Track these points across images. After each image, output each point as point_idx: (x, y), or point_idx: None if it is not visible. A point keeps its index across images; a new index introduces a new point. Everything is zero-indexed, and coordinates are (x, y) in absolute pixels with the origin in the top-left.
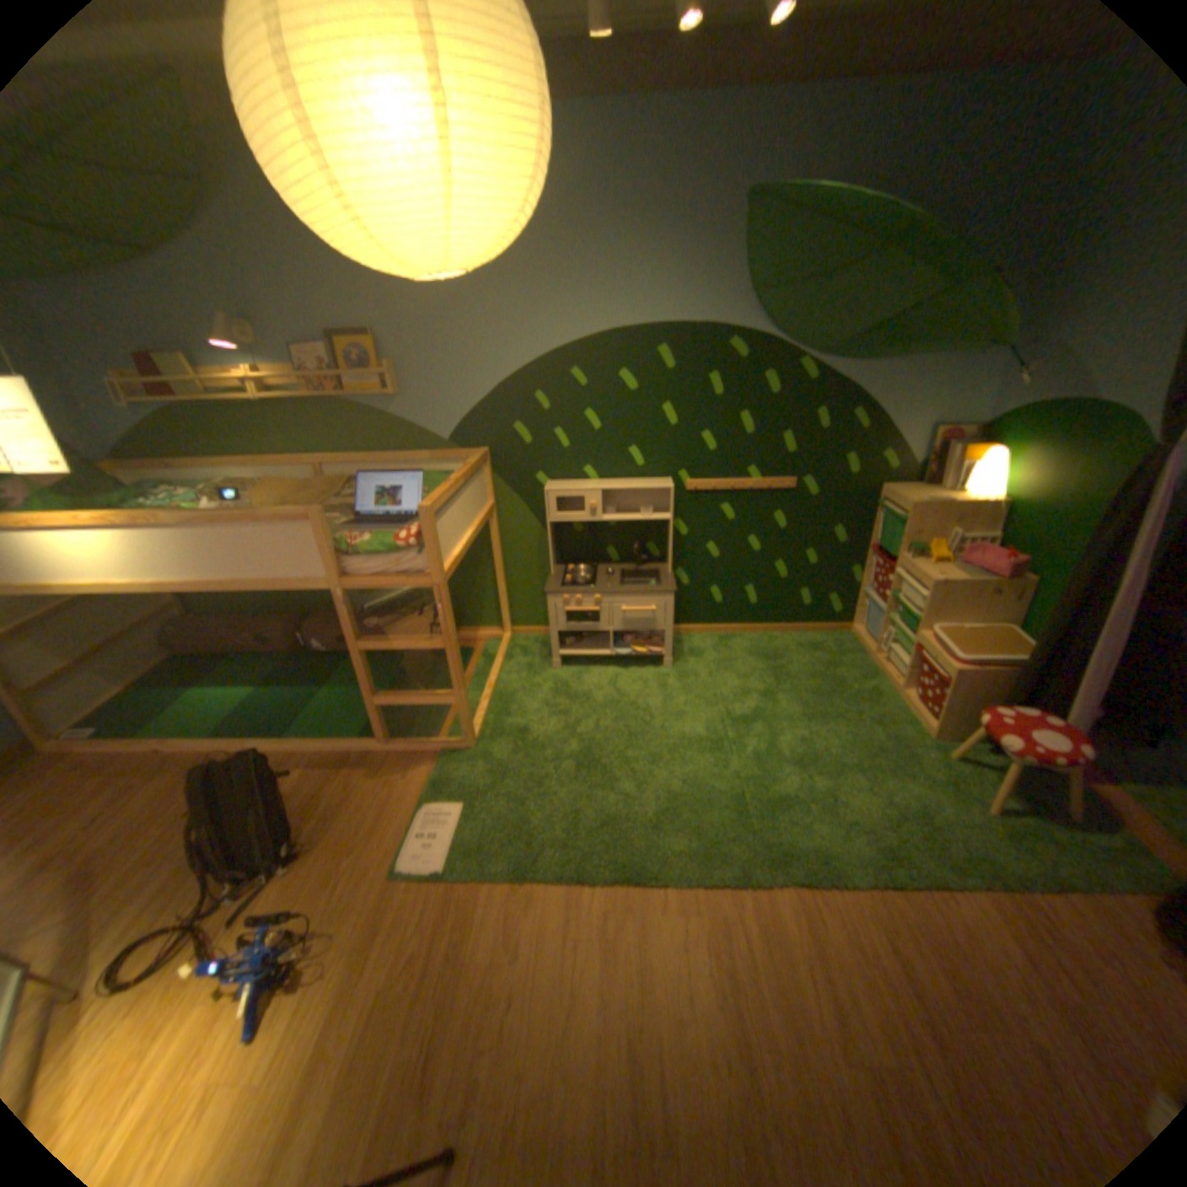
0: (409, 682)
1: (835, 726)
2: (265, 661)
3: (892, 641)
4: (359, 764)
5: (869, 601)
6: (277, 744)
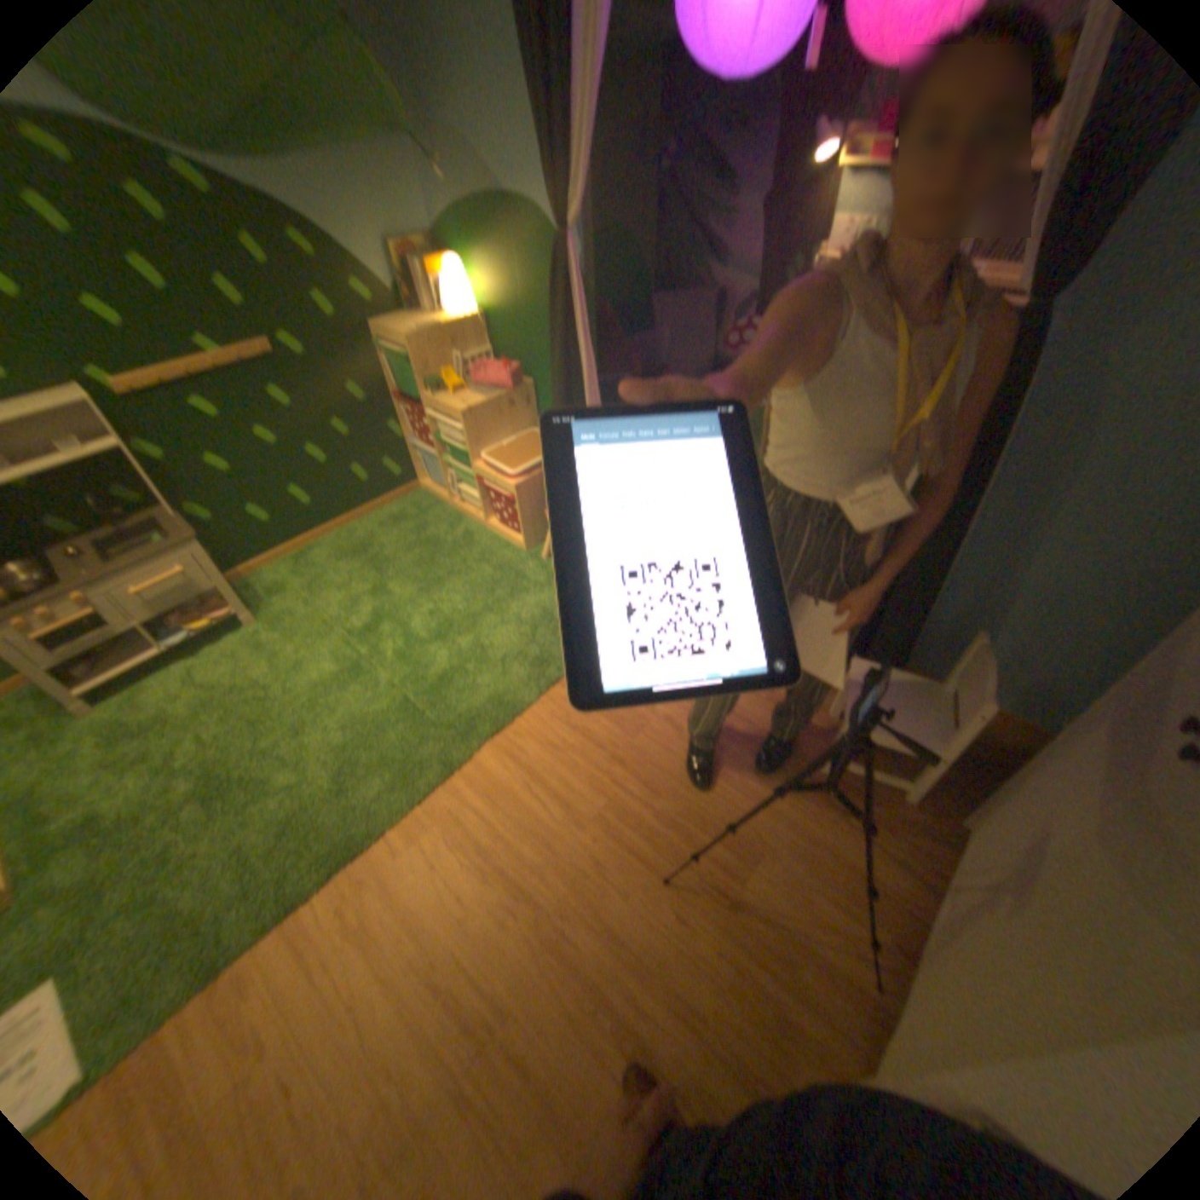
0: None
1: (450, 585)
2: None
3: (457, 484)
4: None
5: (420, 454)
6: None
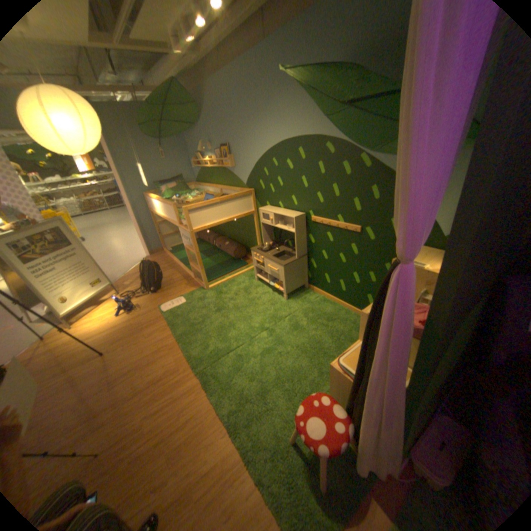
0: (222, 266)
1: (302, 360)
2: (209, 246)
3: None
4: (188, 281)
5: None
6: (184, 267)
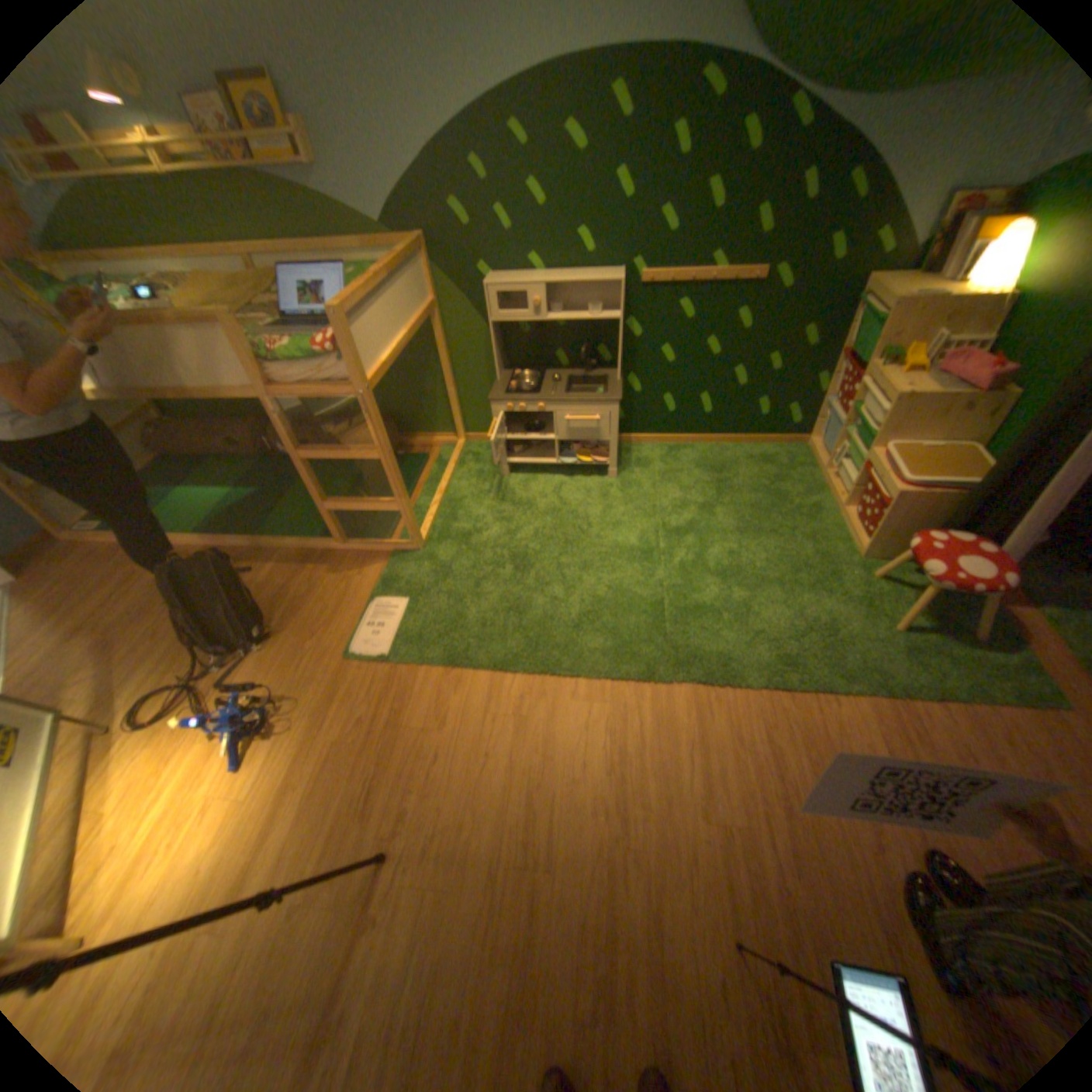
0: (367, 487)
1: (766, 540)
2: (239, 463)
3: (844, 457)
4: (322, 561)
5: (829, 413)
6: (250, 541)
